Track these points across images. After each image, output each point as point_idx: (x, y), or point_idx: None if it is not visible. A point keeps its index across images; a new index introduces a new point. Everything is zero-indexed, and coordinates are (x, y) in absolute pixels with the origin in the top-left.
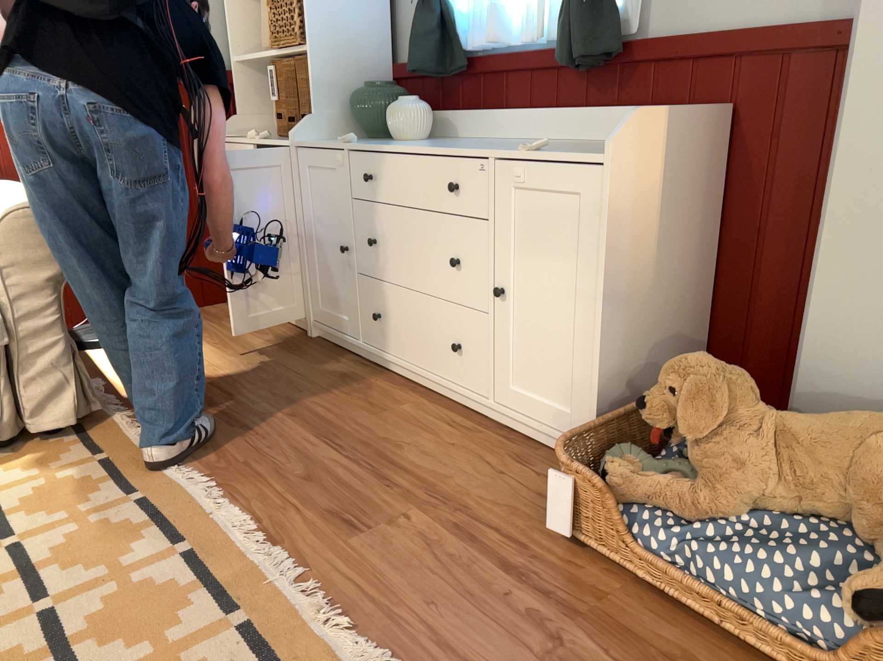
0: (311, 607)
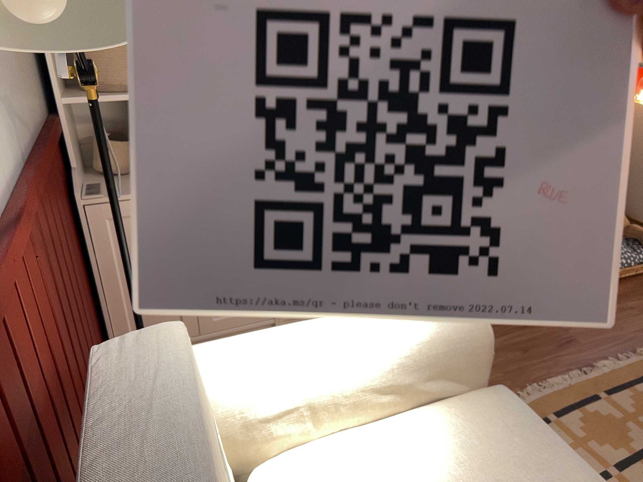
0: (639, 357)
